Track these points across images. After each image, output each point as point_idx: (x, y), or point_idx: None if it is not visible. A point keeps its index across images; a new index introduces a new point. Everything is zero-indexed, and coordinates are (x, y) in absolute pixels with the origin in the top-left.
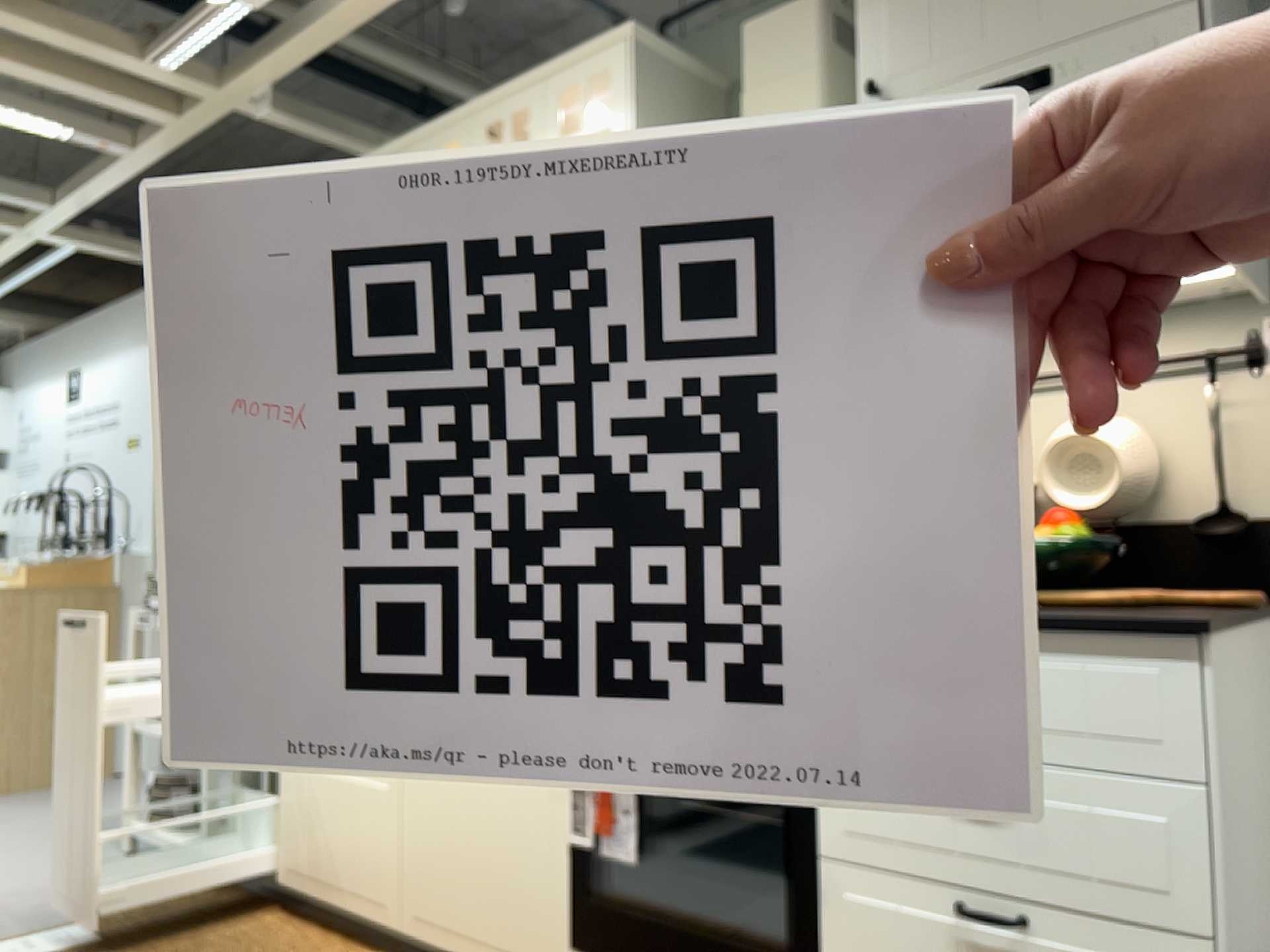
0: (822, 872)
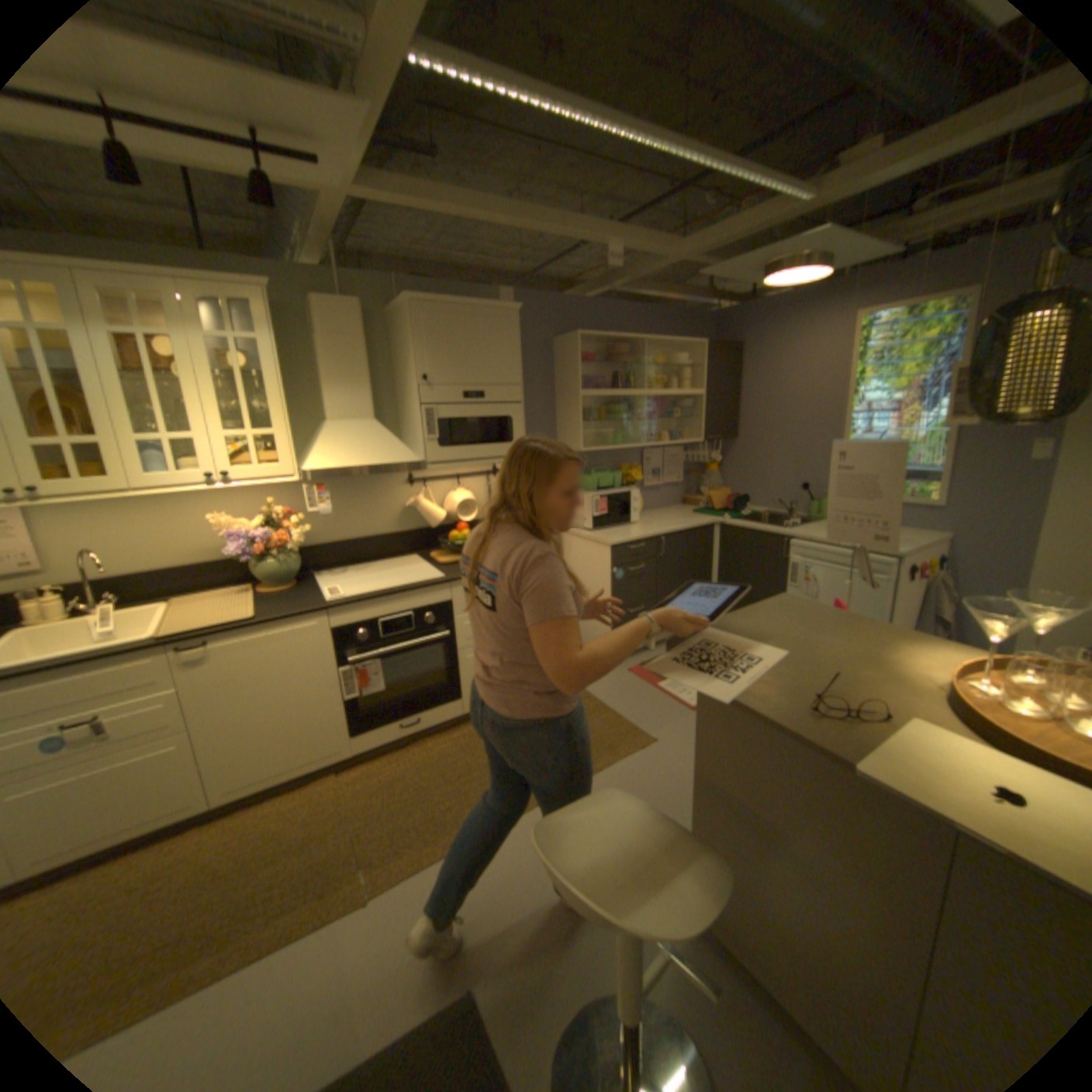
0: (458, 654)
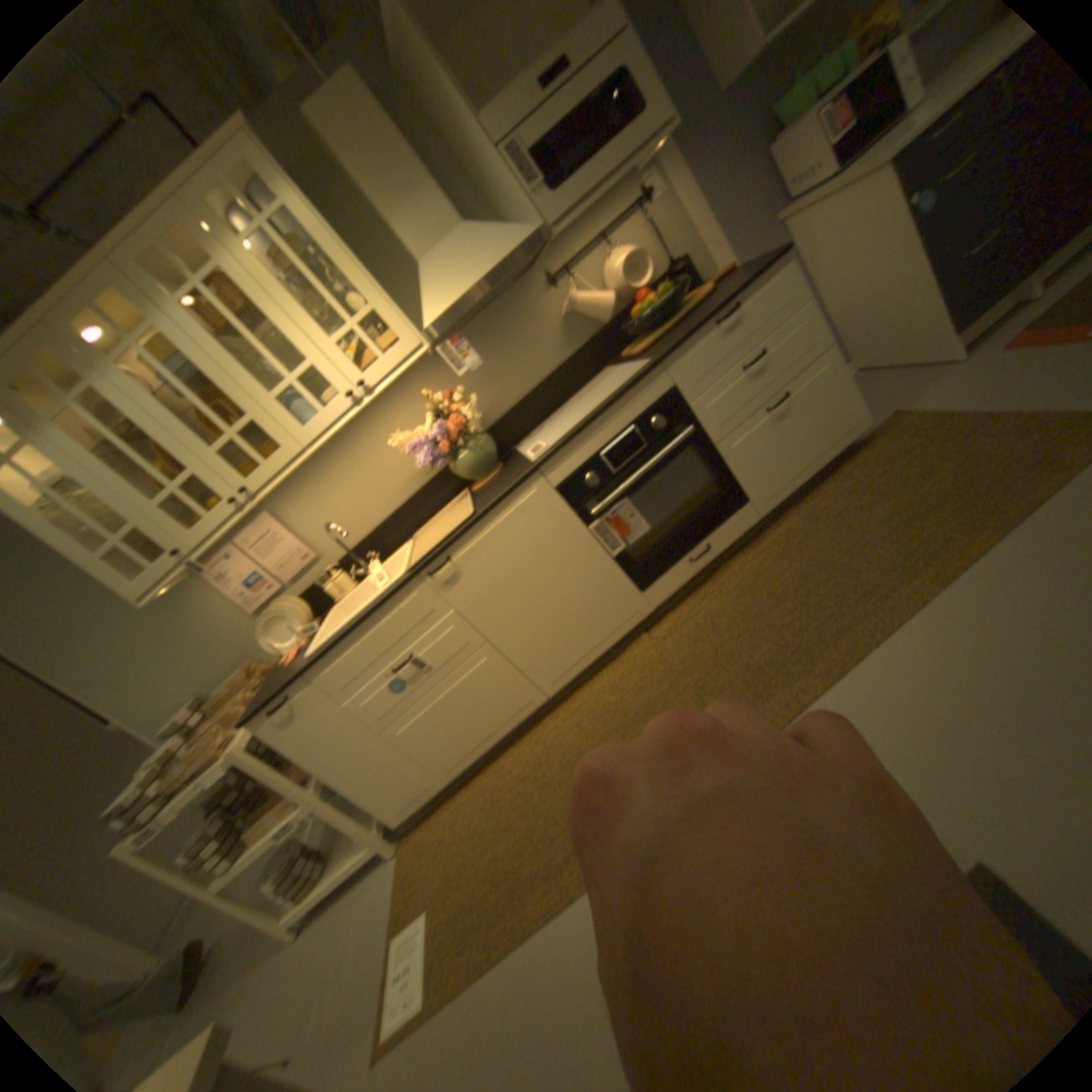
0: (720, 447)
